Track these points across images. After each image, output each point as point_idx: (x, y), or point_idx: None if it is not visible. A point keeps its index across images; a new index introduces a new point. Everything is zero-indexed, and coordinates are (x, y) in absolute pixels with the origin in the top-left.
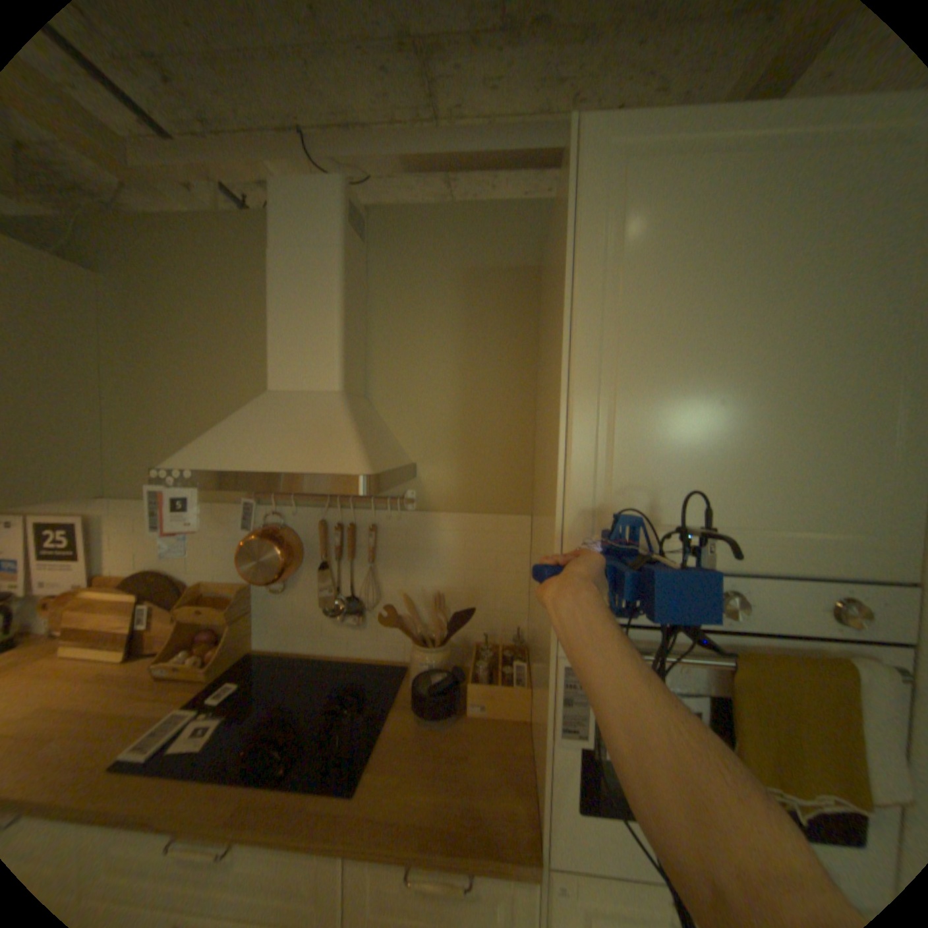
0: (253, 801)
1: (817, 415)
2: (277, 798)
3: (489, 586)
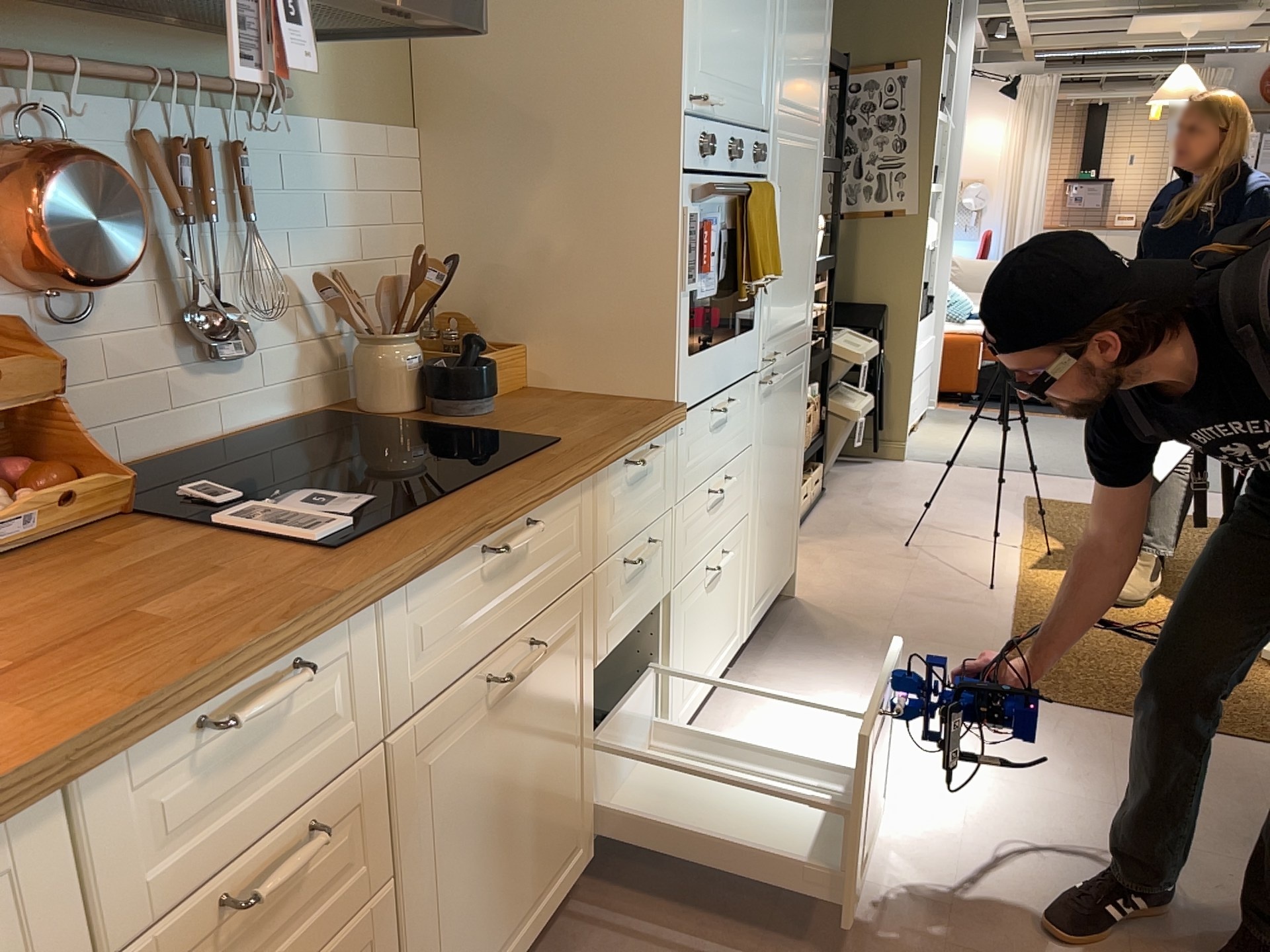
0: (514, 474)
1: (754, 1)
2: (522, 465)
3: (392, 253)
